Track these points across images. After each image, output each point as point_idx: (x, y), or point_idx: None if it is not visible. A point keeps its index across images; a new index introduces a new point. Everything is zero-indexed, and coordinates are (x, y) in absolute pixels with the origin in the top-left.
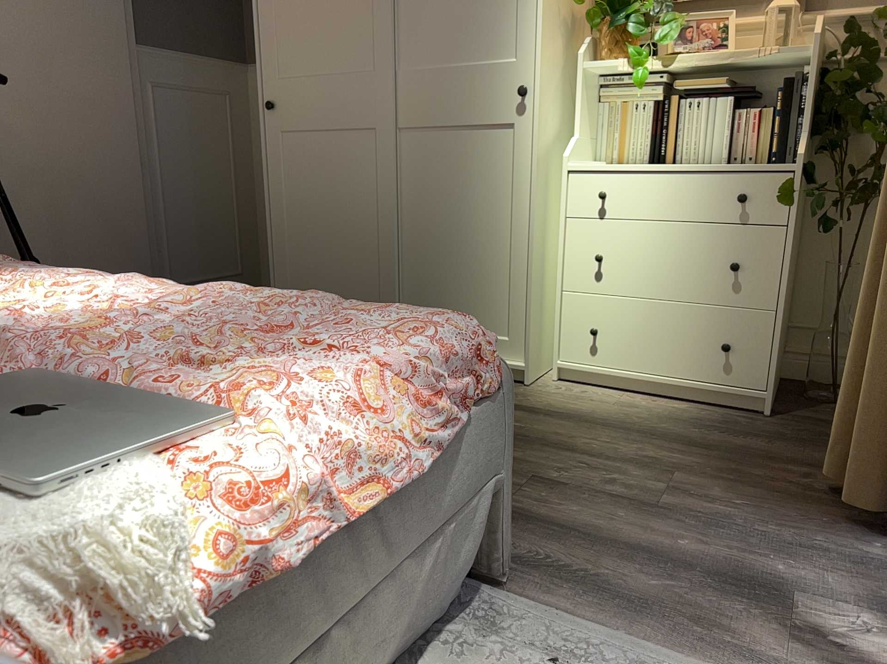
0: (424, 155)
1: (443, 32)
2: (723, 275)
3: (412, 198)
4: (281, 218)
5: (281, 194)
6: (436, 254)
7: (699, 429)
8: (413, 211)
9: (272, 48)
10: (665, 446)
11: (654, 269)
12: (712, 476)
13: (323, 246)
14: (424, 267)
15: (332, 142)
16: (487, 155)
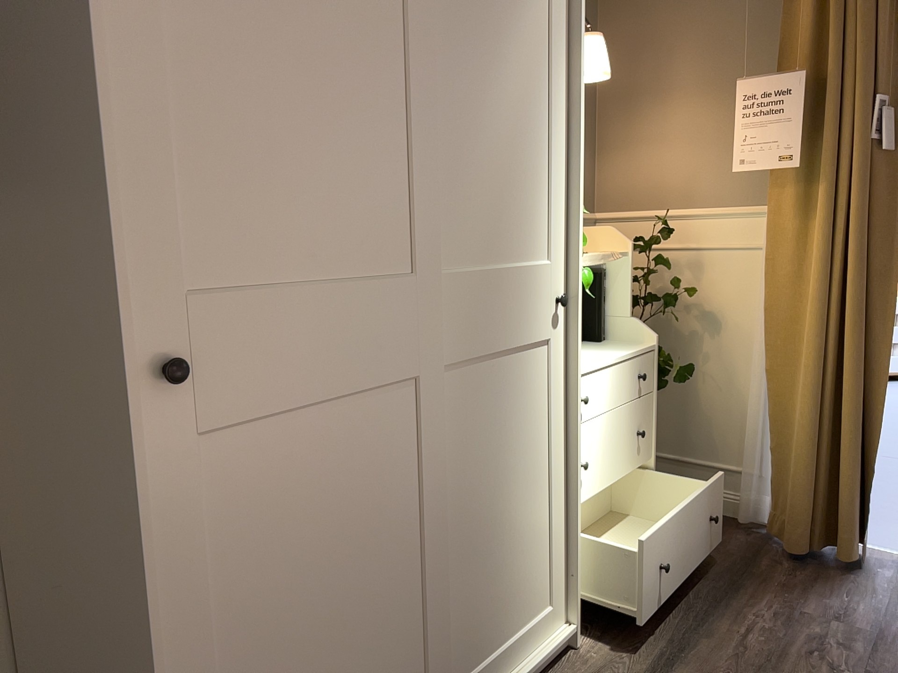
0: (468, 402)
1: (486, 215)
2: (635, 443)
3: (453, 476)
4: (202, 667)
5: (197, 600)
6: (482, 549)
7: (689, 578)
8: (454, 499)
9: (169, 201)
10: (737, 601)
11: (607, 458)
12: (789, 596)
13: (315, 661)
14: (470, 578)
15: (335, 420)
16: (530, 383)
